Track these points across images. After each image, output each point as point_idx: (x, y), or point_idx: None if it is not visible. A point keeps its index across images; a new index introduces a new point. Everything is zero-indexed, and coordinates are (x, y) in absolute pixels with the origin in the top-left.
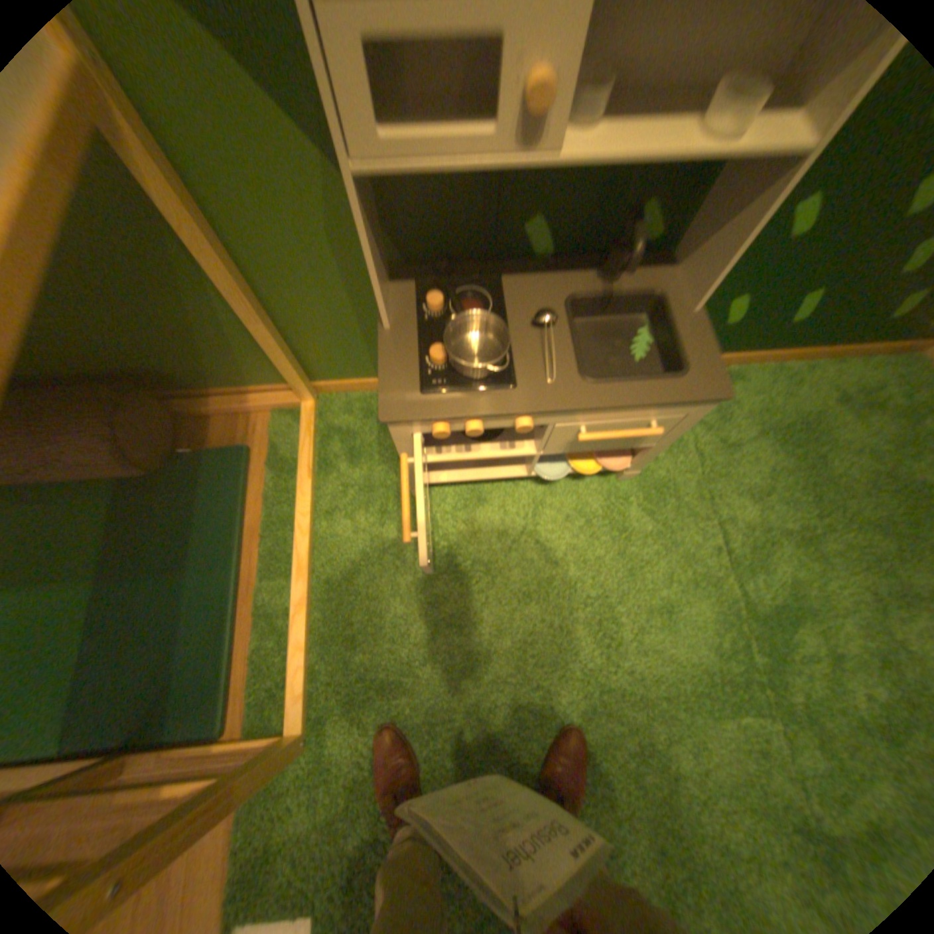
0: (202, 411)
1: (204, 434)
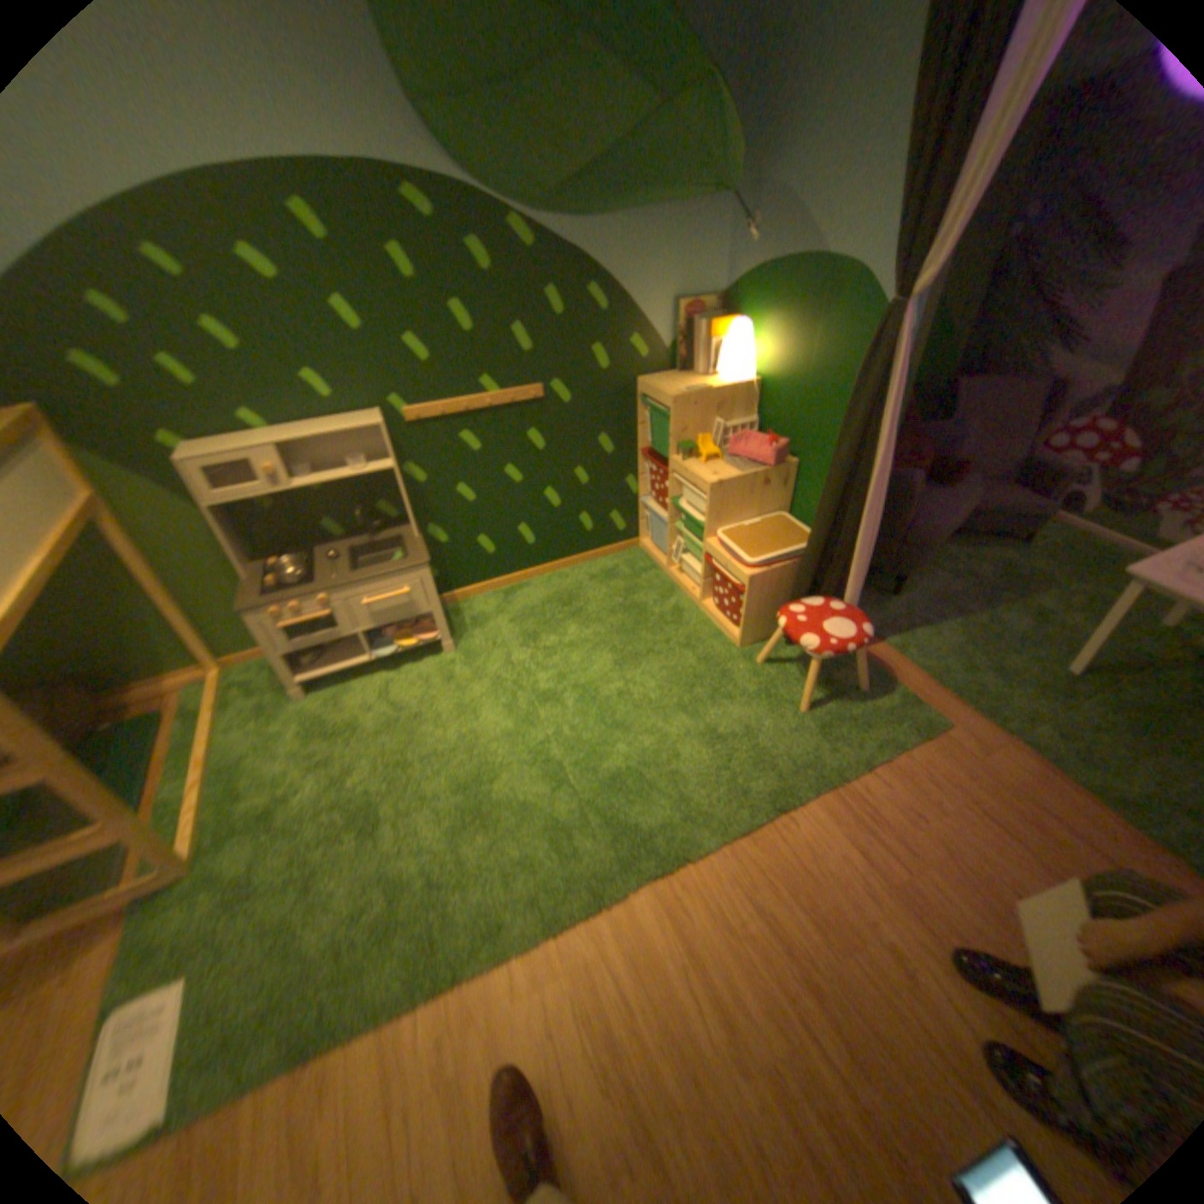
0: (127, 700)
1: (126, 716)
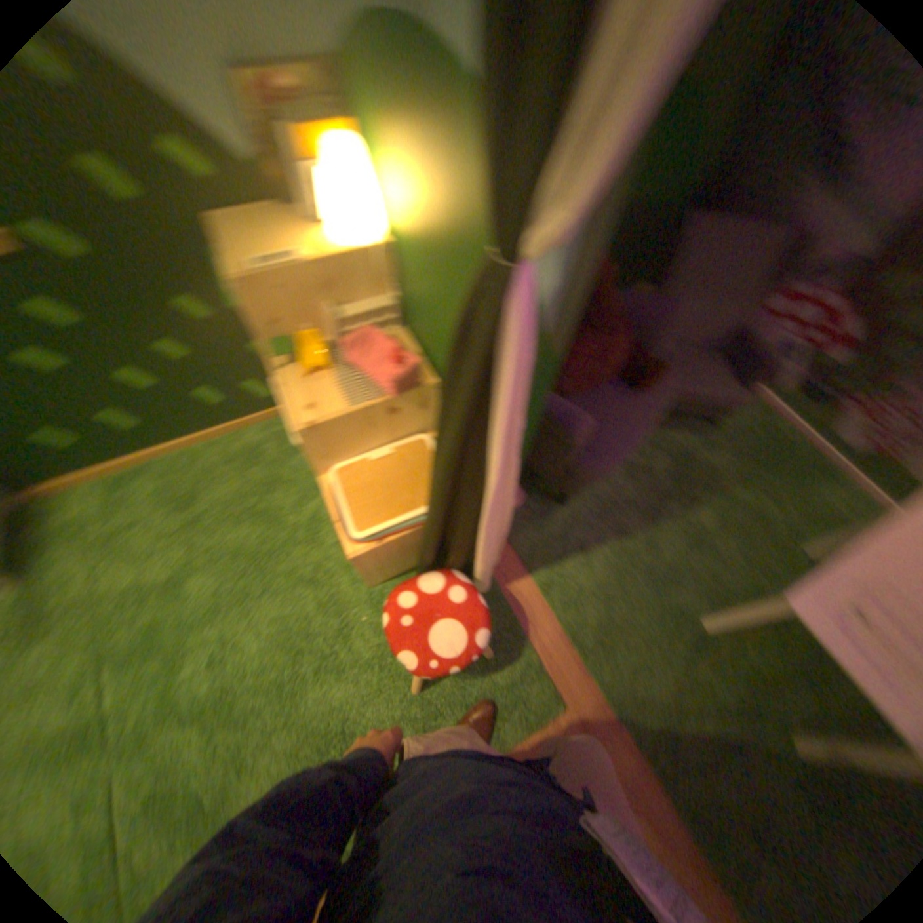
0: None
1: None
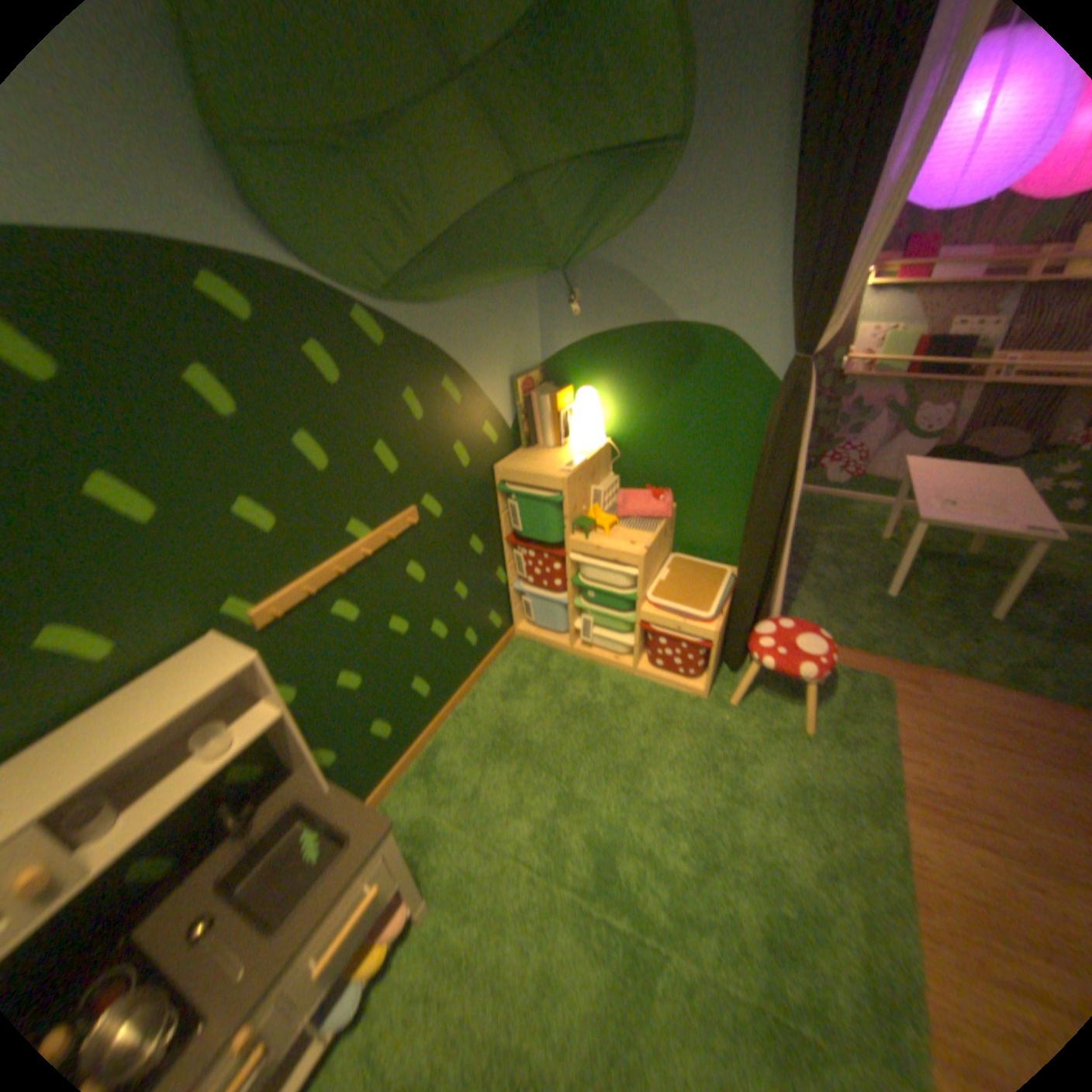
0: None
1: None
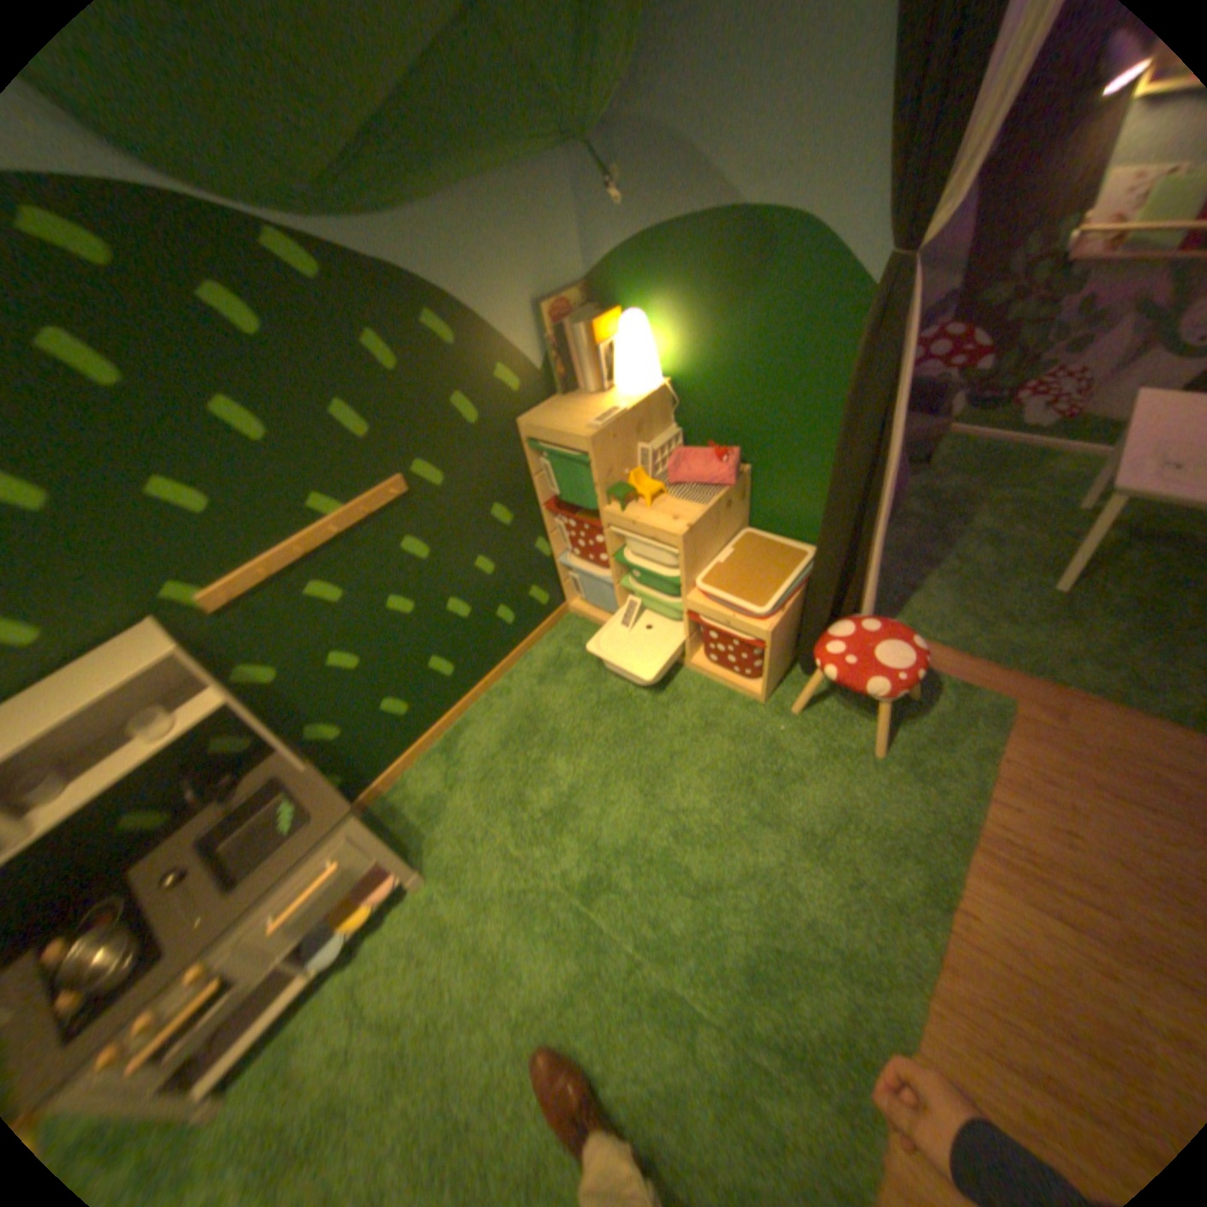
0: None
1: None
